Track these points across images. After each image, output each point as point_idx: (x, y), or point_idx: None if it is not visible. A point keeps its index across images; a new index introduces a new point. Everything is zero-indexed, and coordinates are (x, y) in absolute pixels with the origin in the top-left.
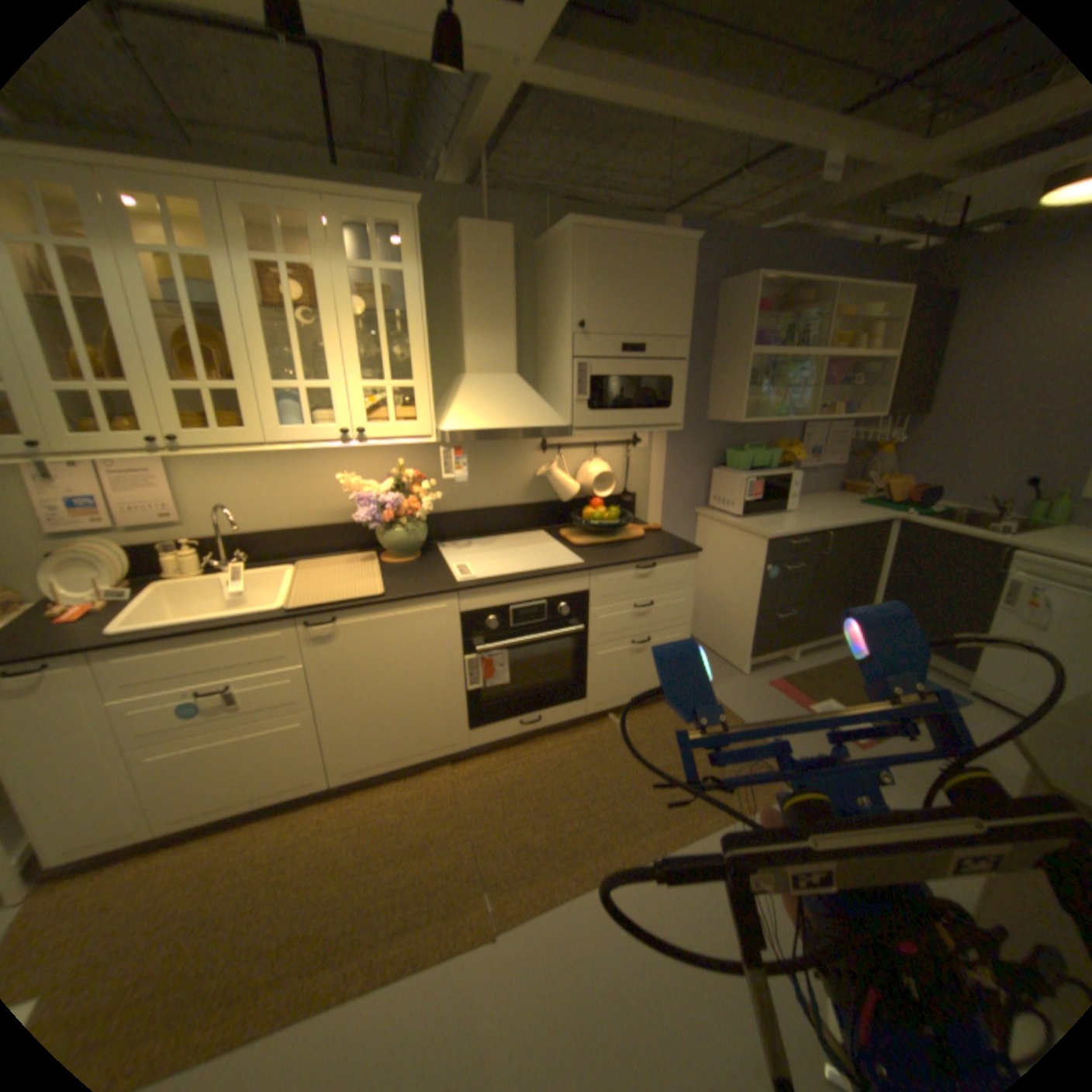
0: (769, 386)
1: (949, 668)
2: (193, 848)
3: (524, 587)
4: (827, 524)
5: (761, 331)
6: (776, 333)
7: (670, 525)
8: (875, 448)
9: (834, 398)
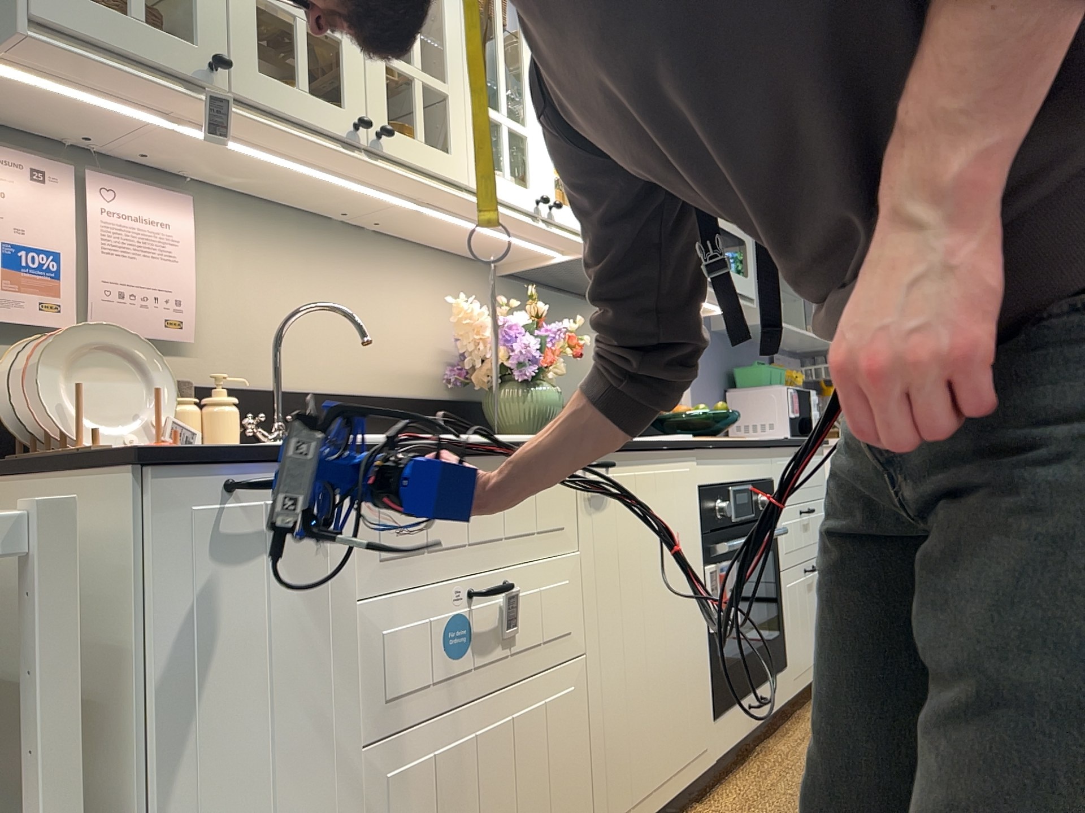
0: None
1: None
2: None
3: (737, 456)
4: None
5: None
6: None
7: None
8: None
9: None
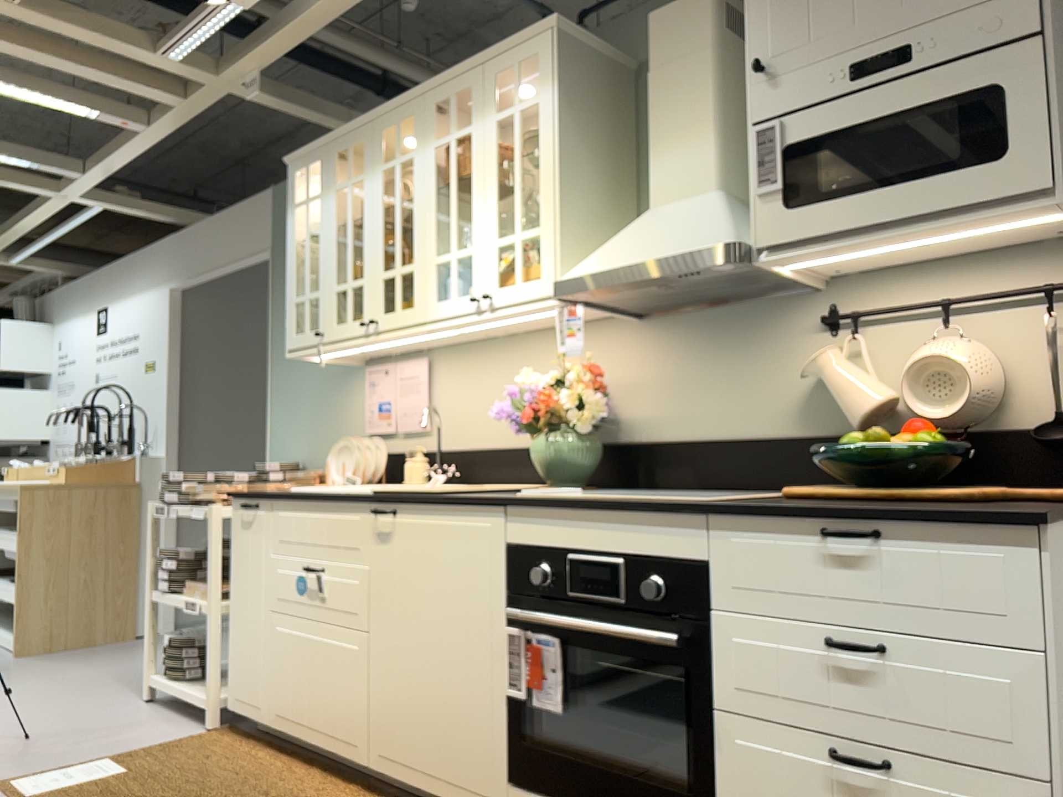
0: None
1: None
2: (279, 760)
3: (590, 519)
4: None
5: None
6: None
7: None
8: None
9: None
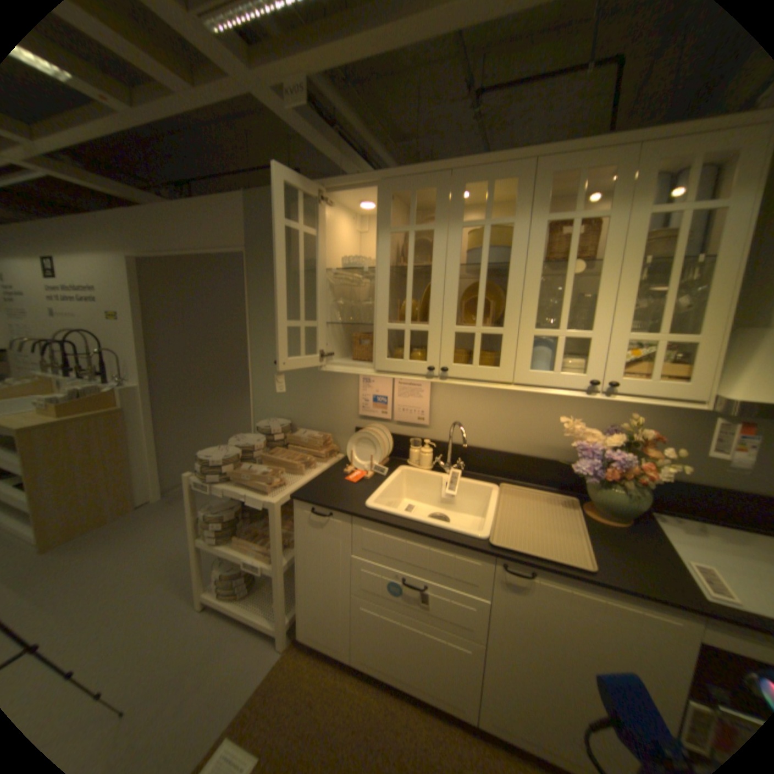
0: None
1: None
2: (368, 695)
3: None
4: None
5: None
6: None
7: None
8: None
9: None
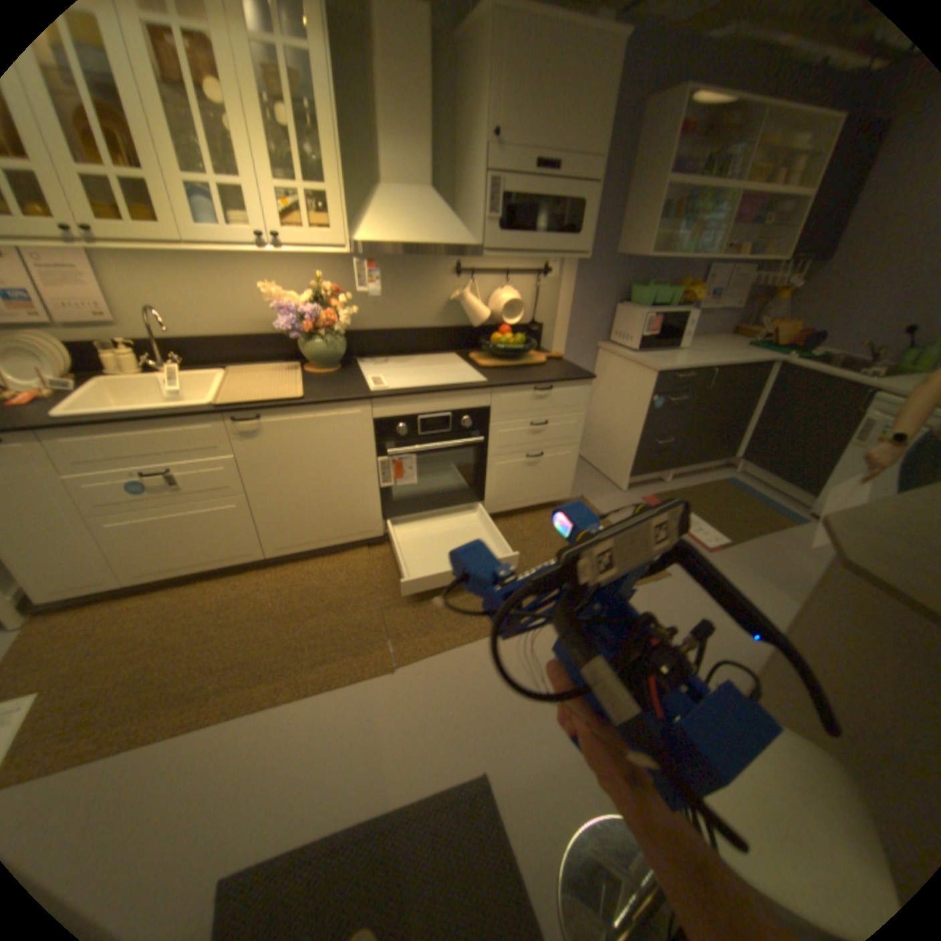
0: (681, 222)
1: (797, 493)
2: (156, 598)
3: (431, 400)
4: (713, 361)
5: (680, 159)
6: (695, 163)
7: (572, 357)
8: (772, 294)
9: (742, 239)
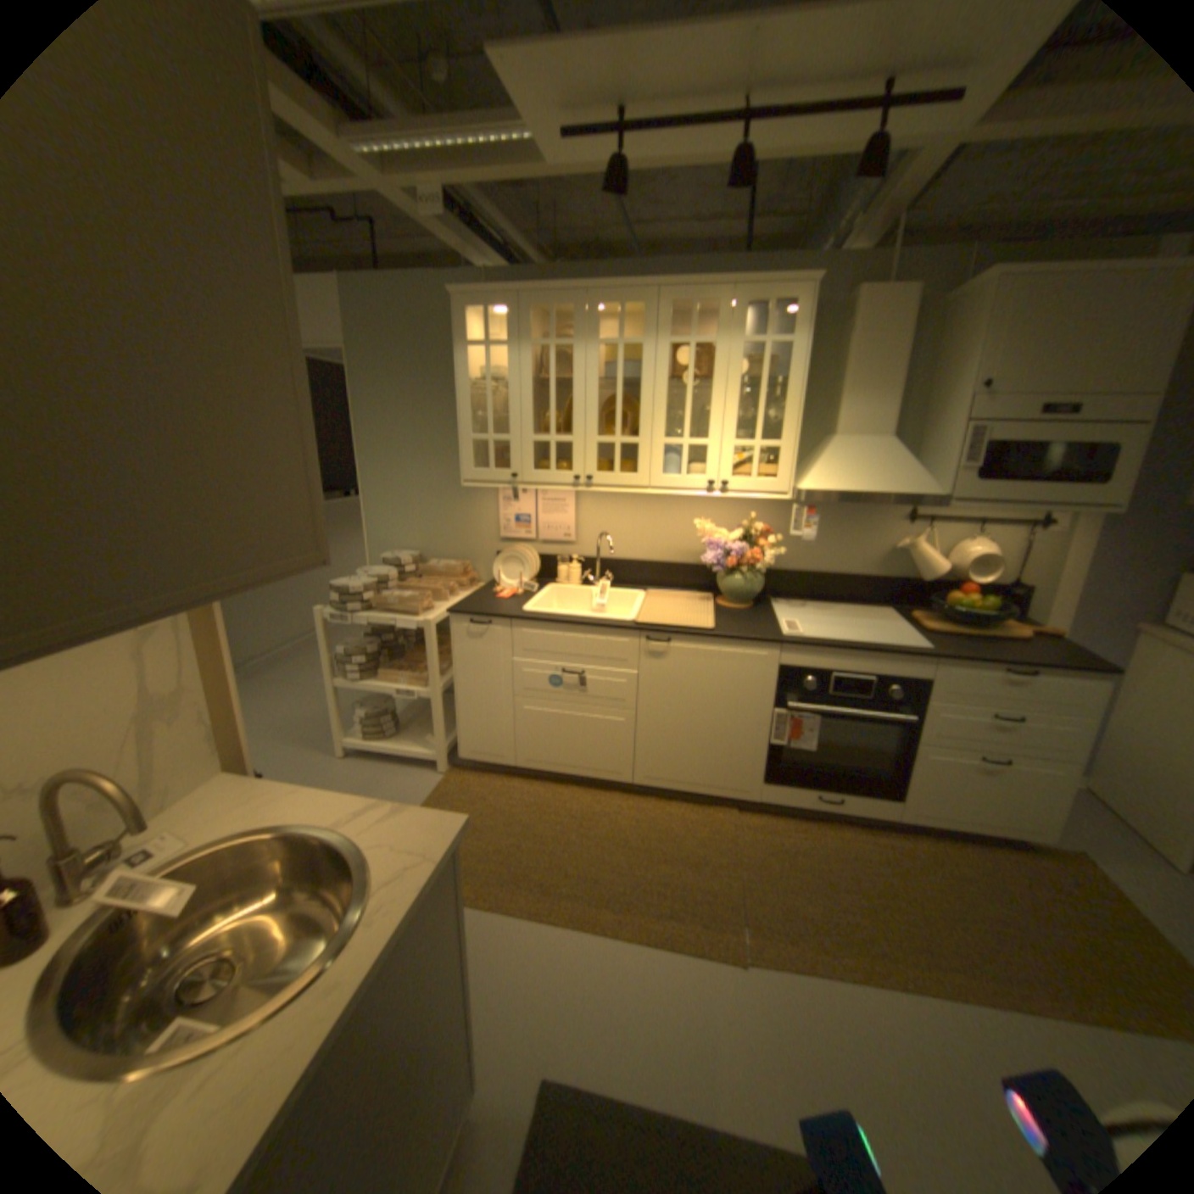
0: None
1: None
2: (536, 789)
3: (854, 658)
4: None
5: None
6: None
7: (1088, 637)
8: None
9: None
